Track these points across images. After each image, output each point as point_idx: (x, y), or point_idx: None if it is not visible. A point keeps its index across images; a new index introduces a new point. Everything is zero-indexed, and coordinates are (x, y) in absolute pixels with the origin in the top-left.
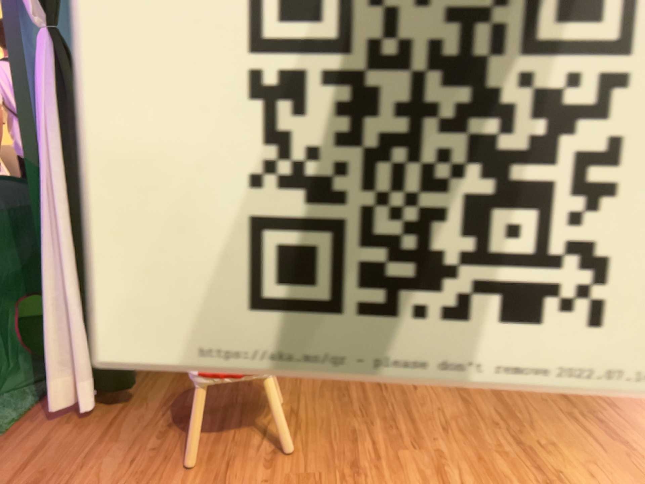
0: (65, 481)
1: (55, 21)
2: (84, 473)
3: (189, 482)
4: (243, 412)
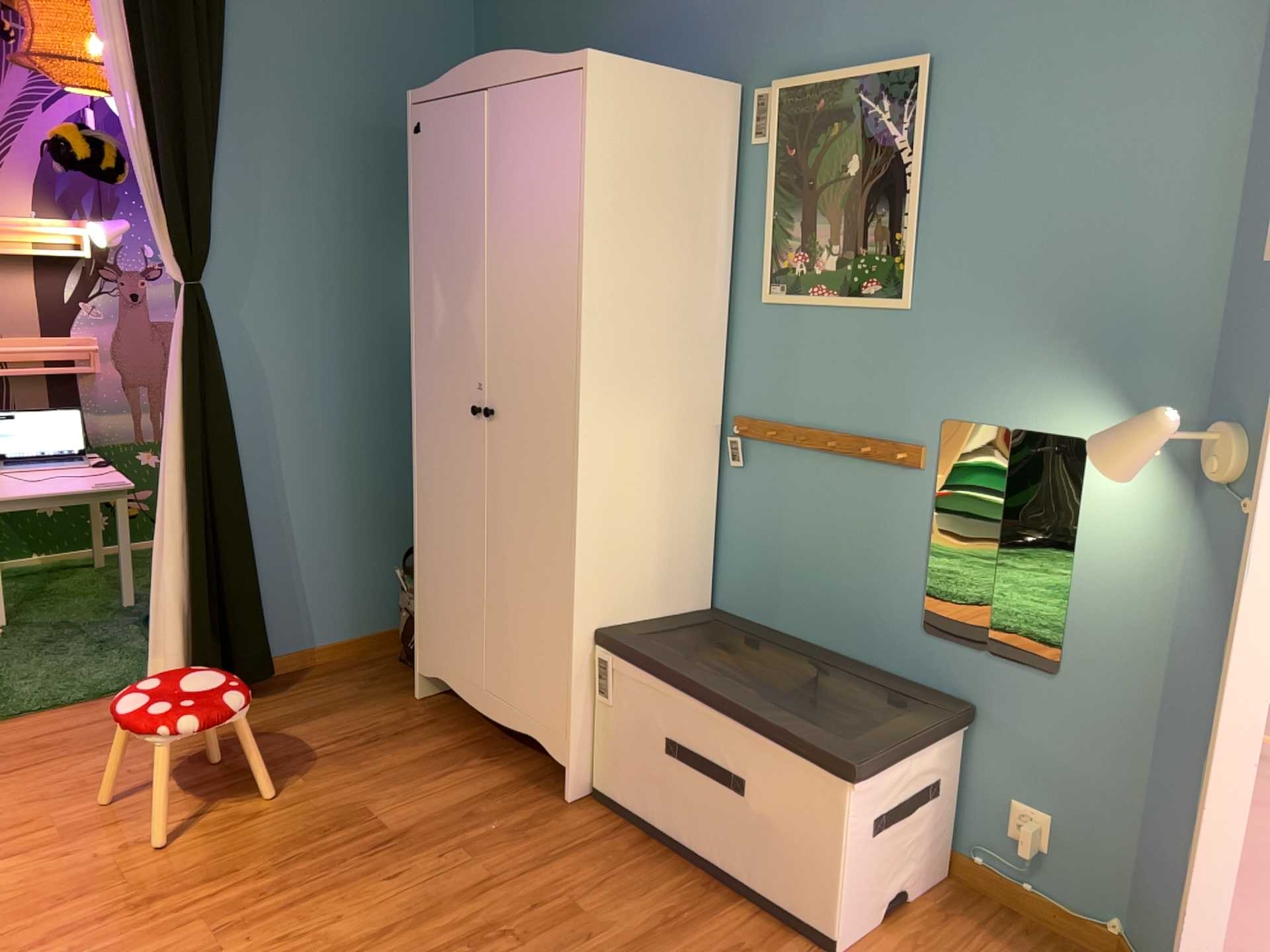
0: (49, 764)
1: (198, 272)
2: (66, 765)
3: (75, 823)
4: (236, 790)
